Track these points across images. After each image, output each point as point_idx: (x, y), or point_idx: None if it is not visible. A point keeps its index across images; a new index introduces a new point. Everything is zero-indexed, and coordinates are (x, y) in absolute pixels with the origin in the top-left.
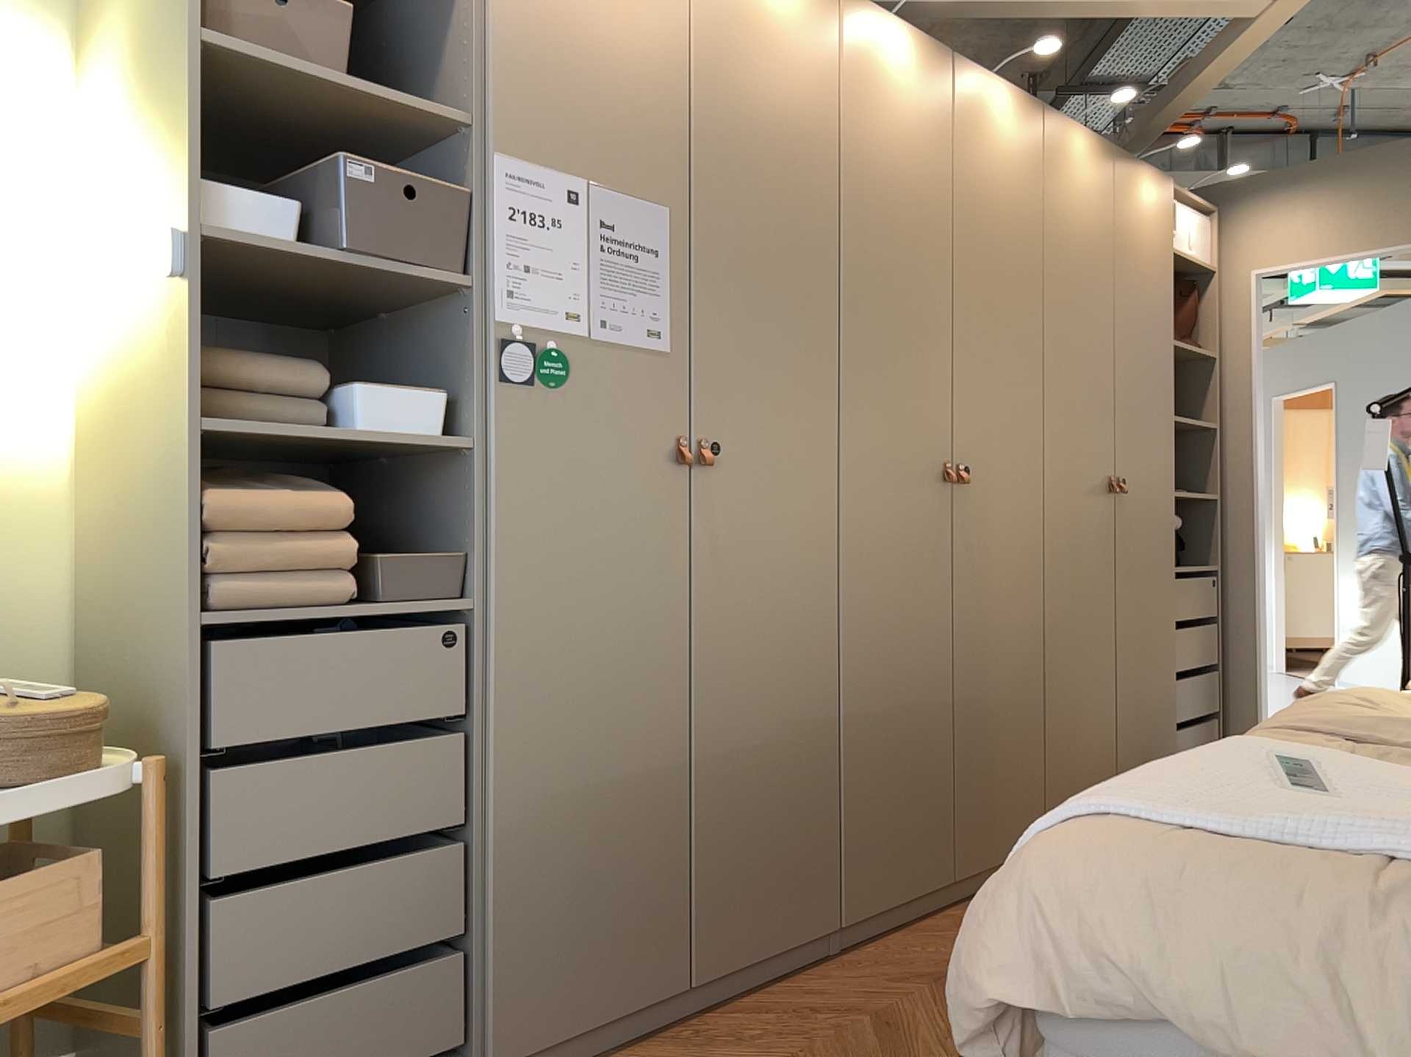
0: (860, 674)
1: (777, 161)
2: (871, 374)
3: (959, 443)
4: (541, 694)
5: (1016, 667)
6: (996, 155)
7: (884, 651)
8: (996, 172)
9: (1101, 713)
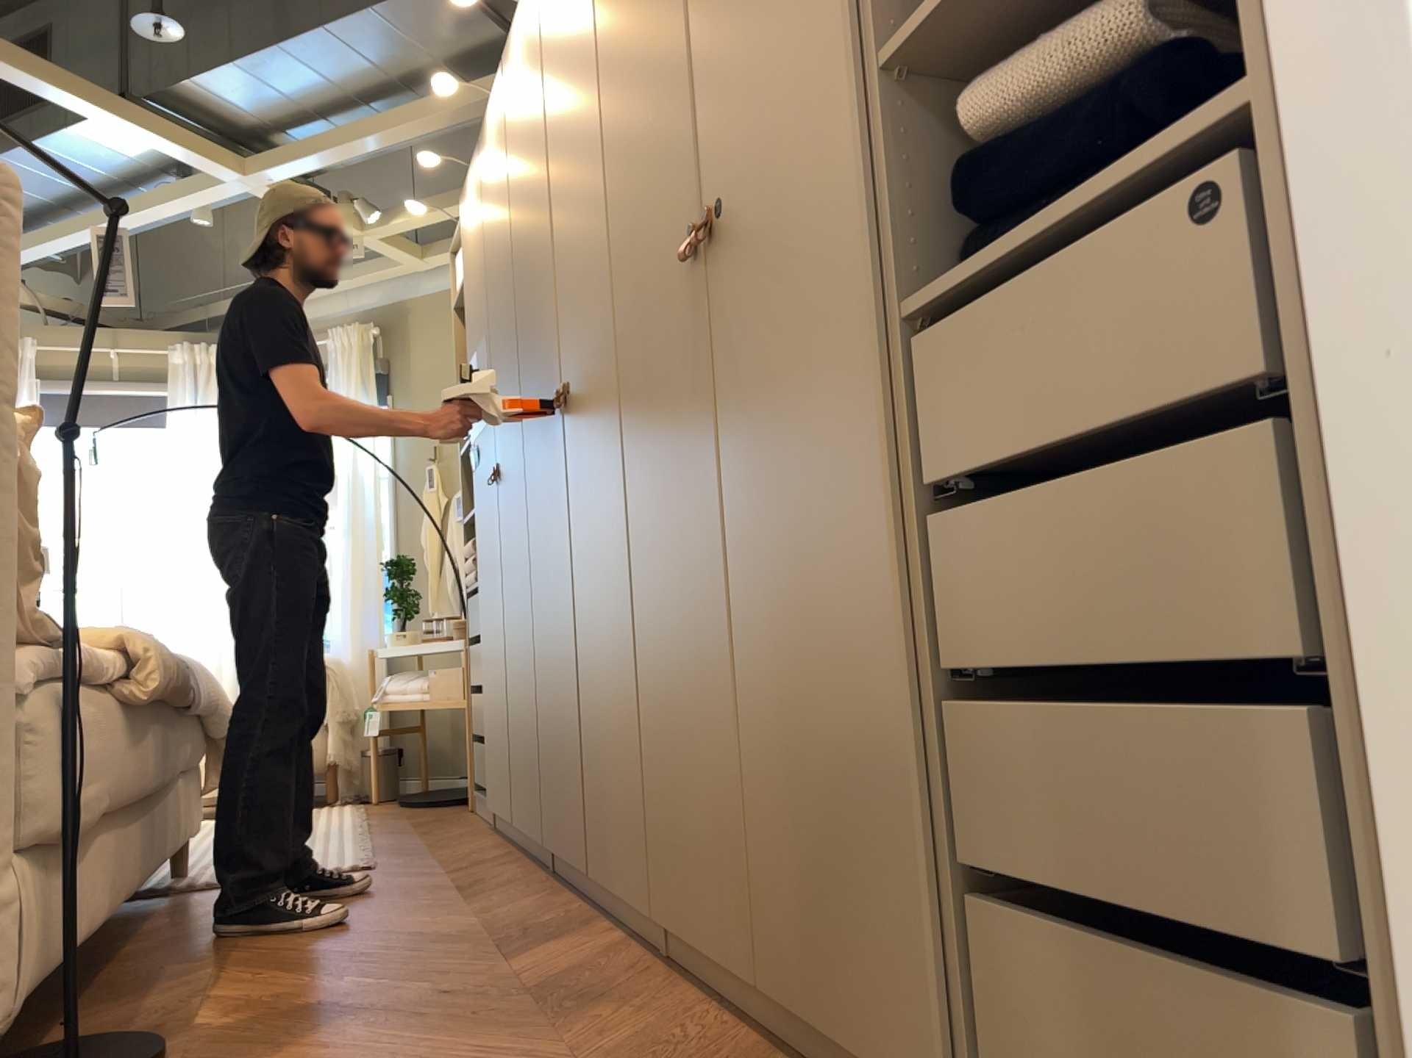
0: (542, 617)
1: (505, 252)
2: (532, 355)
3: (567, 366)
4: (491, 620)
5: (613, 618)
6: (565, 4)
7: (548, 597)
8: (566, 23)
9: (707, 718)
